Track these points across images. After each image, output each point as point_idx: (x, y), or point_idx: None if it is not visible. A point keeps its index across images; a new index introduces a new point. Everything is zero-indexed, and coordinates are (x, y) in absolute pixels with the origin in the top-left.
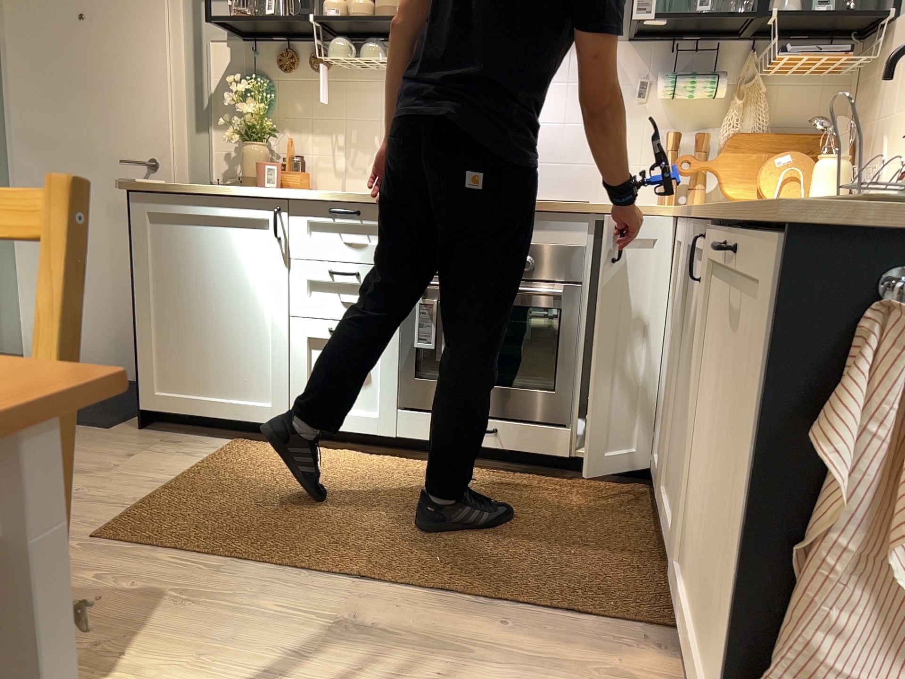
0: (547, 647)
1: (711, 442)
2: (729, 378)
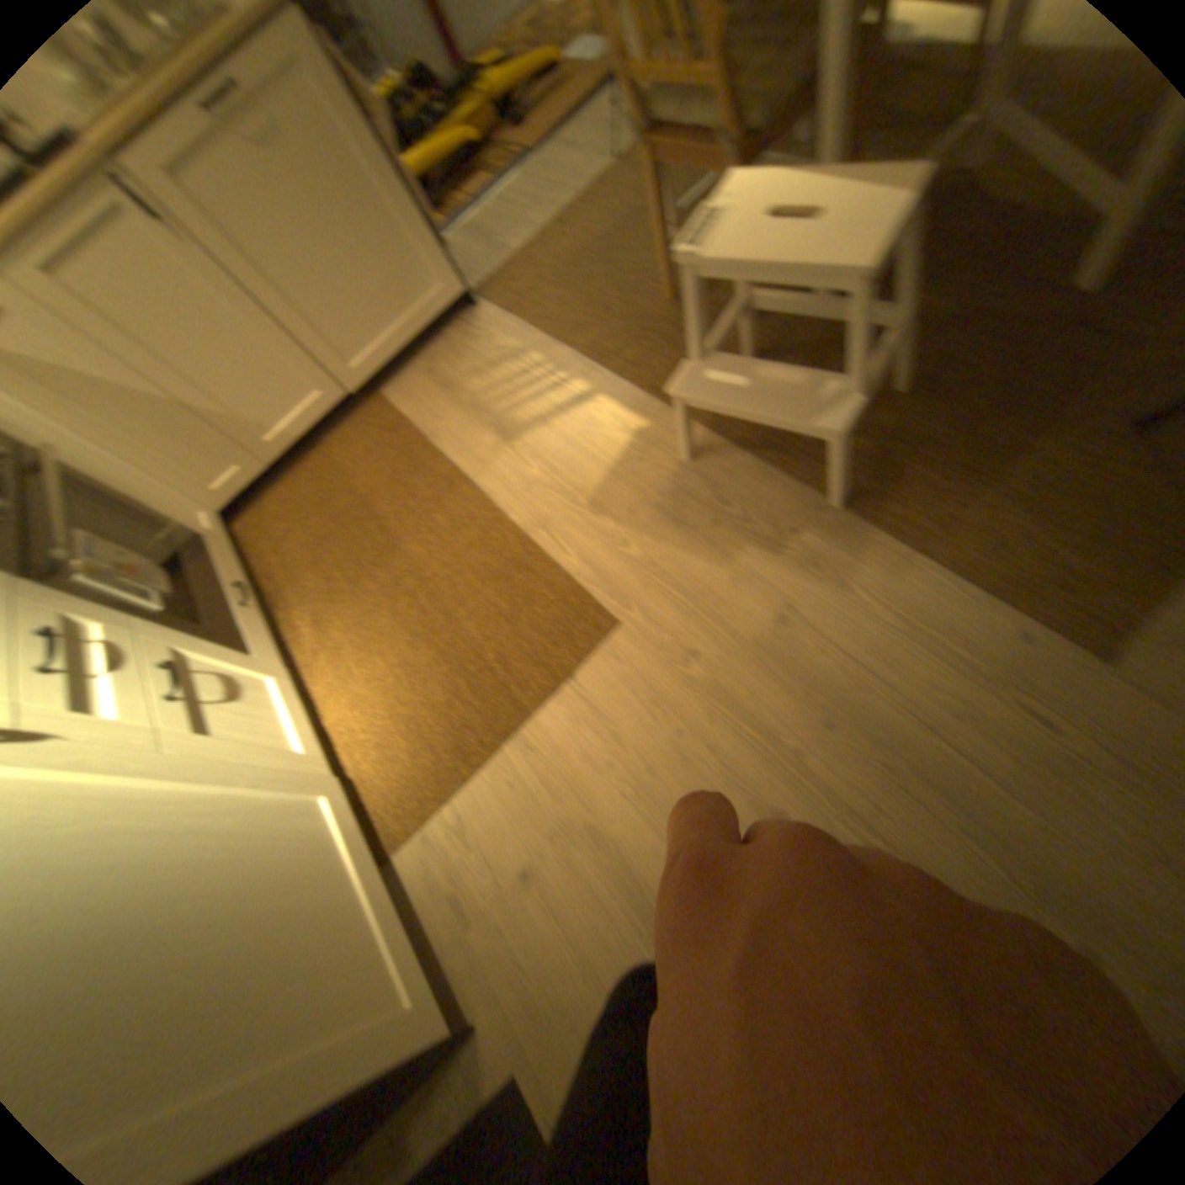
0: (434, 396)
1: (299, 258)
2: (277, 192)
